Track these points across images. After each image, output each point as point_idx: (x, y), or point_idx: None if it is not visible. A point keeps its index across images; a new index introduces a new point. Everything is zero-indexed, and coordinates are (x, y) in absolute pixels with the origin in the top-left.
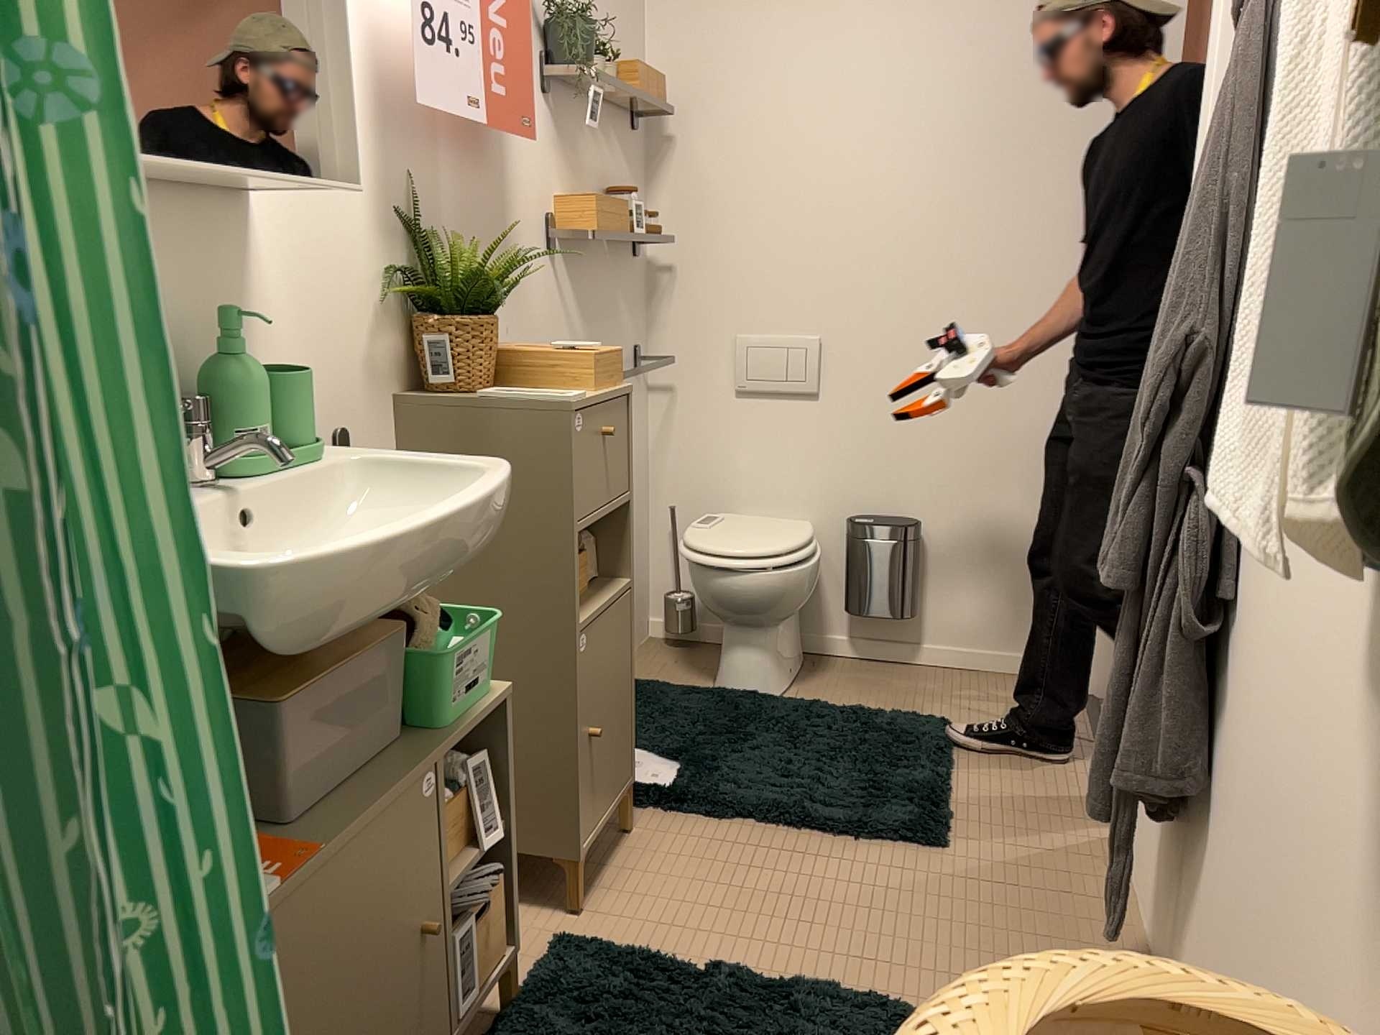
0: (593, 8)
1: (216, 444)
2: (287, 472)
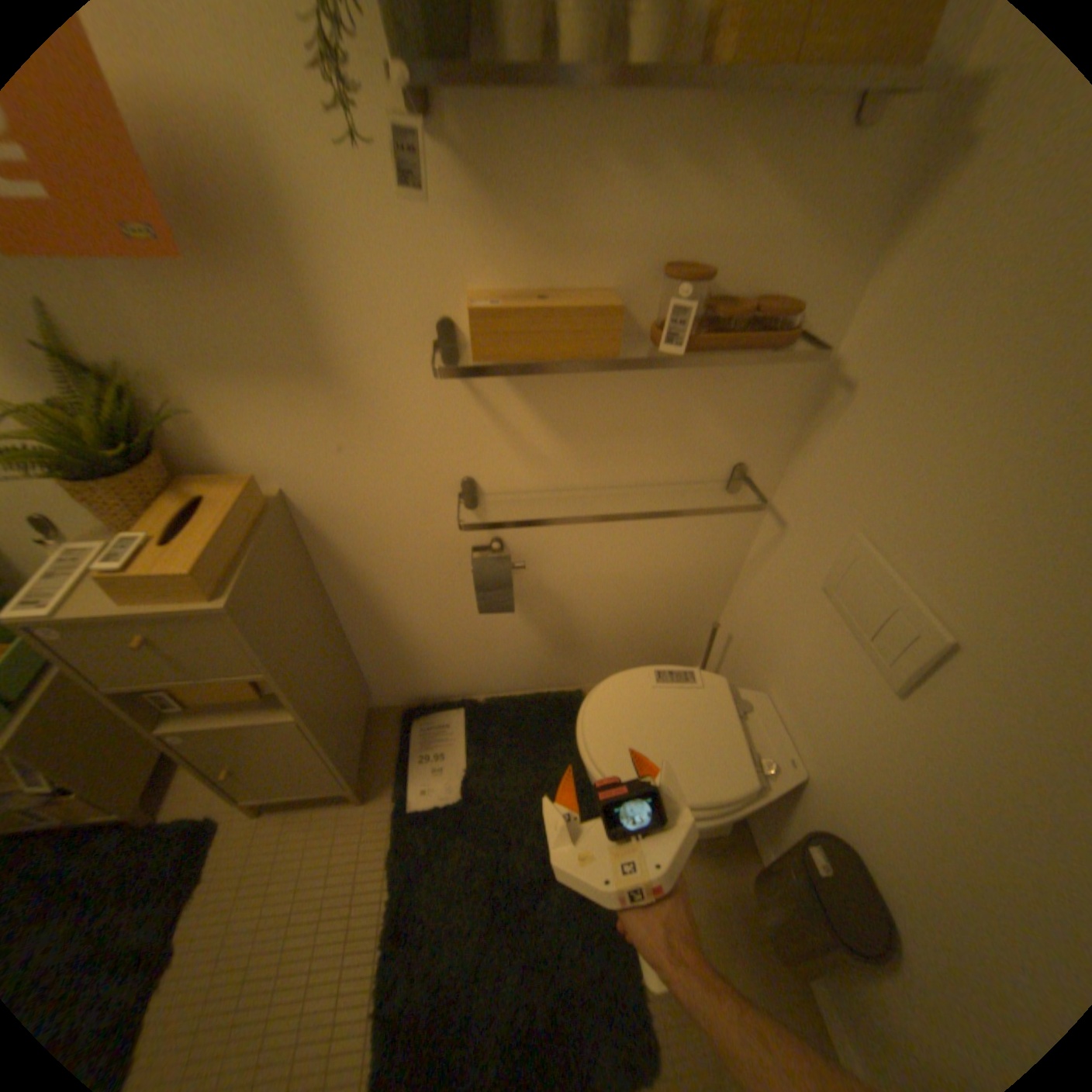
0: None
1: None
2: None
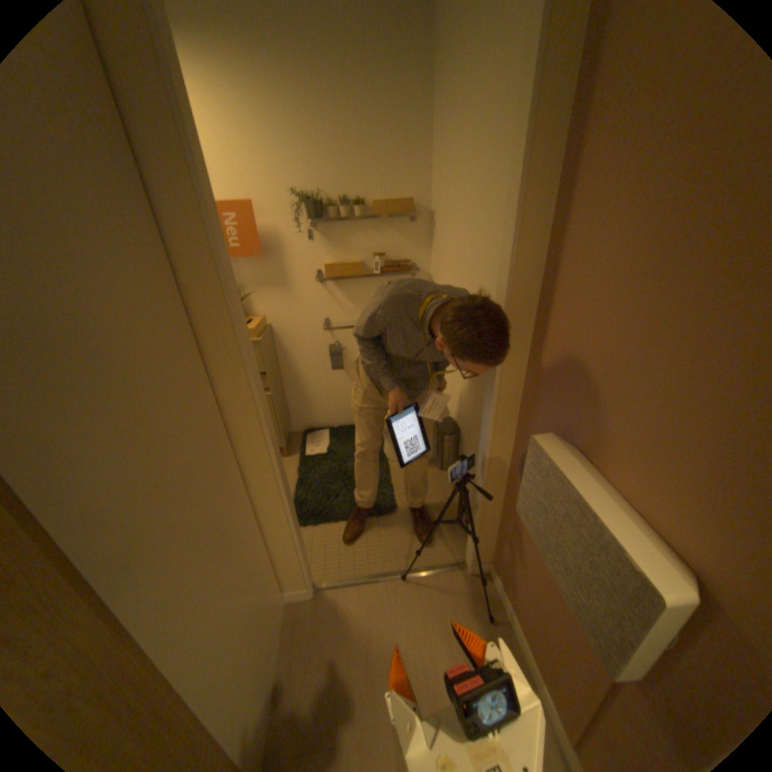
0: (360, 174)
1: None
2: None
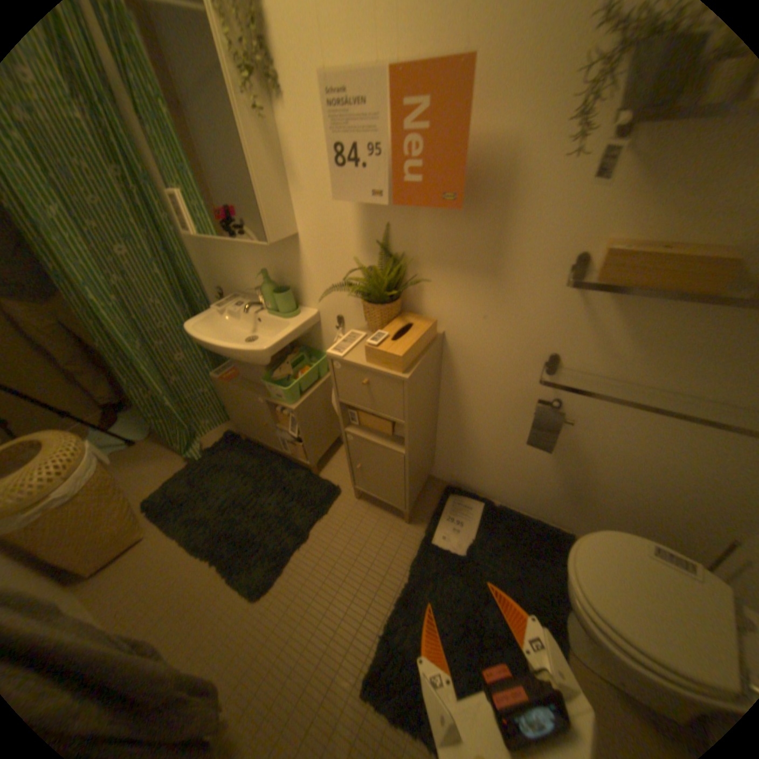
0: None
1: (264, 302)
2: (271, 316)
